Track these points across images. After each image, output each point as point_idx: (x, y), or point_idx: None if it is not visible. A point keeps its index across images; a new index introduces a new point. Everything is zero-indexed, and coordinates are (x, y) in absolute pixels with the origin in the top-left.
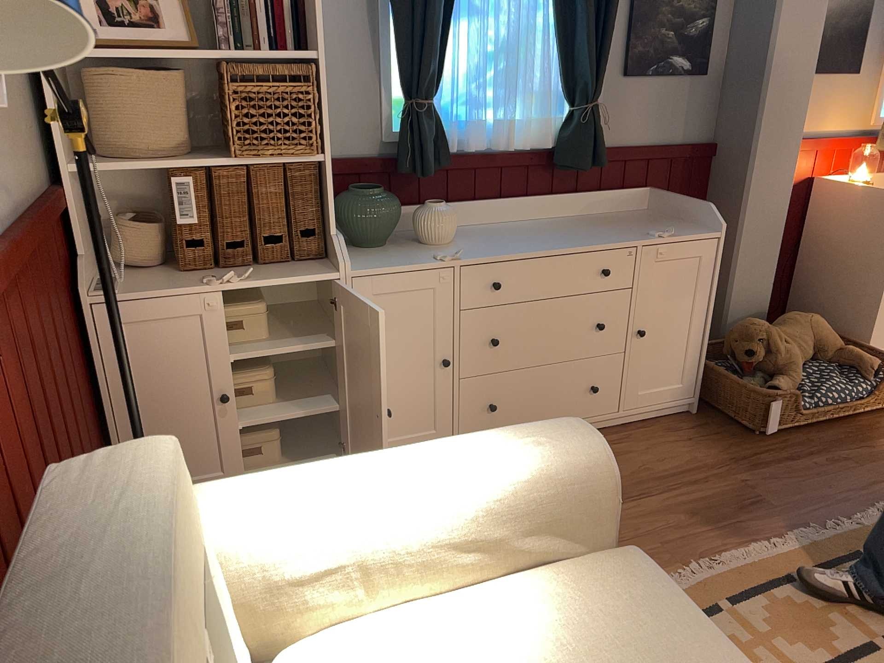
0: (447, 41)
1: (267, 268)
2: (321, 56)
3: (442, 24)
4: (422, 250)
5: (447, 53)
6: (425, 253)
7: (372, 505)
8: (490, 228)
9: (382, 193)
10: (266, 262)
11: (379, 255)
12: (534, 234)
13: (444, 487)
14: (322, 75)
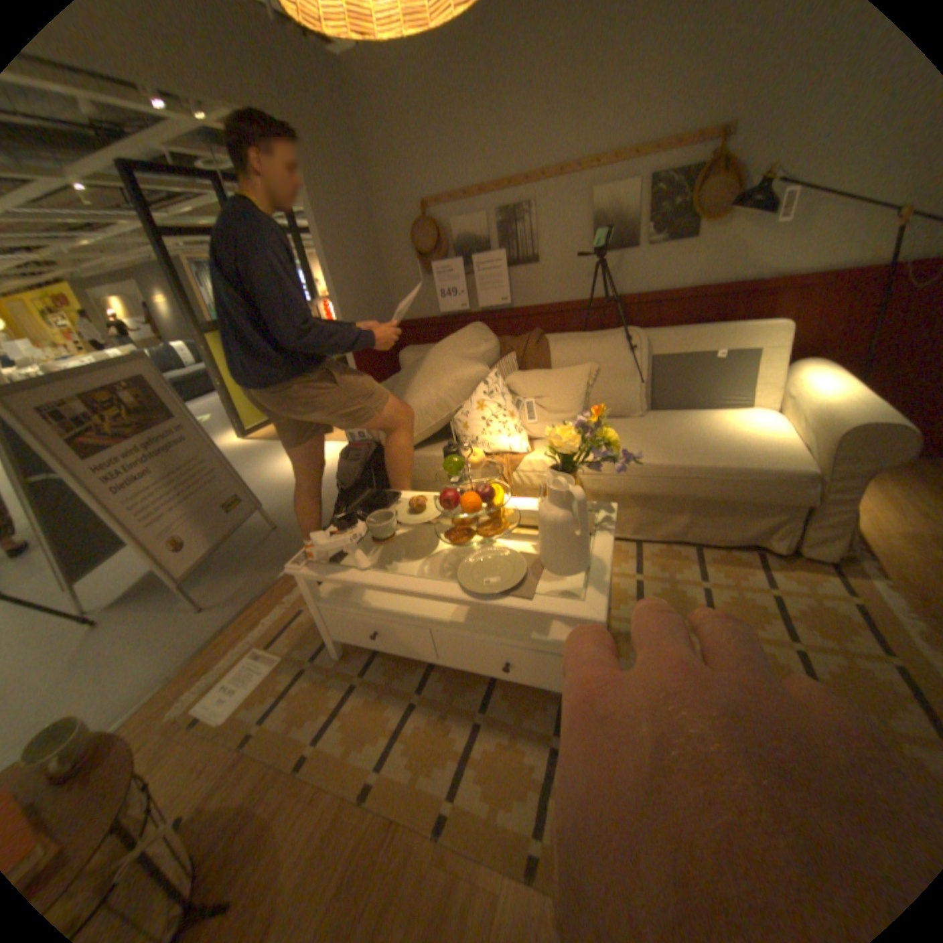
0: None
1: None
2: None
3: None
4: None
5: None
6: None
7: (815, 388)
8: None
9: None
10: None
11: None
12: None
13: (825, 397)
14: None
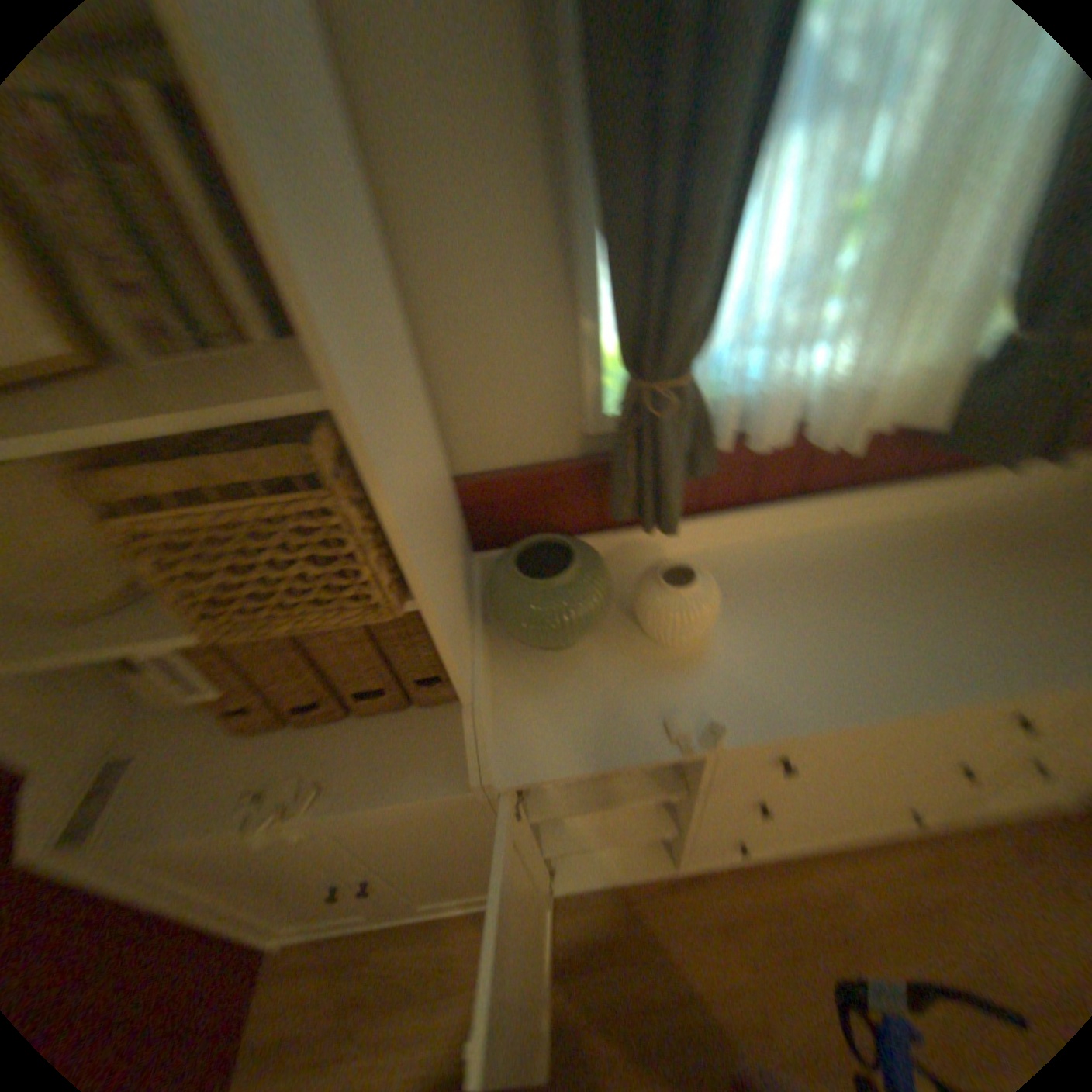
0: (749, 206)
1: (368, 731)
2: (349, 391)
3: (744, 165)
4: (647, 670)
5: (741, 241)
6: (652, 689)
7: None
8: (775, 559)
9: (575, 573)
10: (369, 711)
11: (565, 689)
12: (866, 600)
13: None
14: (368, 441)
